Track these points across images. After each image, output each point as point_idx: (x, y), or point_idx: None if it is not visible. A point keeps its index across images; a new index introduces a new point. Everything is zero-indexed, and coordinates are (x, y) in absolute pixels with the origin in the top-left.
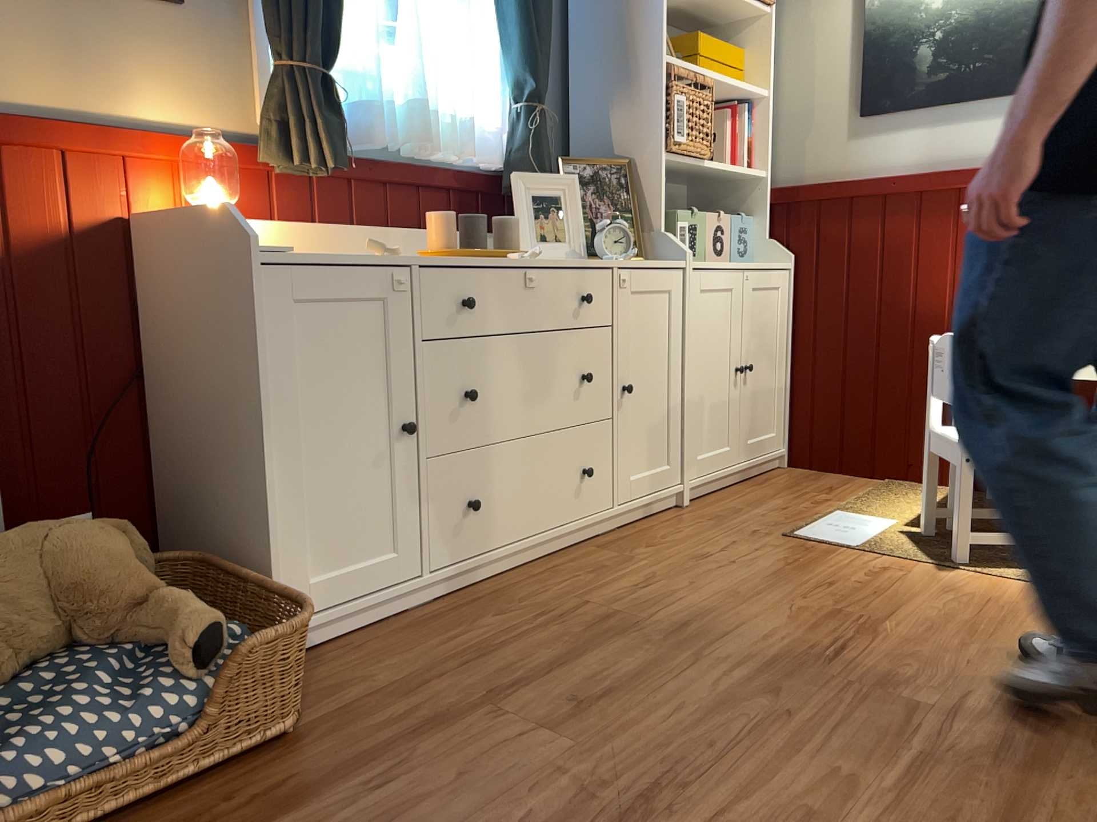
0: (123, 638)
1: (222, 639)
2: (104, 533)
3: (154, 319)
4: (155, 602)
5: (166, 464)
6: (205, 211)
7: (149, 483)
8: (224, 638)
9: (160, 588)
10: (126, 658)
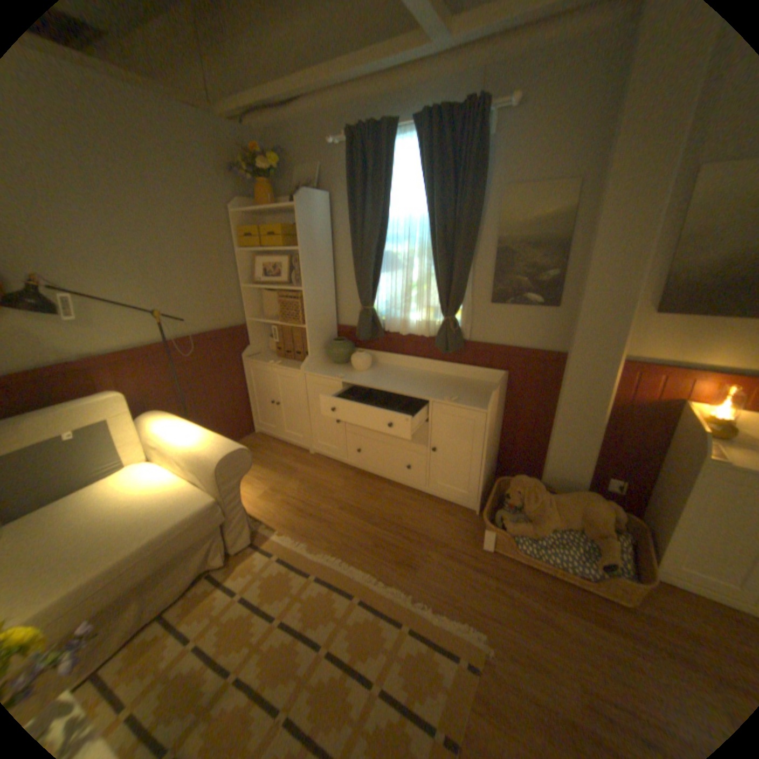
0: (595, 543)
1: (617, 570)
2: (607, 511)
3: (676, 440)
4: (608, 542)
5: (659, 486)
6: (702, 429)
7: (652, 486)
8: (622, 568)
9: (614, 537)
10: (591, 550)
